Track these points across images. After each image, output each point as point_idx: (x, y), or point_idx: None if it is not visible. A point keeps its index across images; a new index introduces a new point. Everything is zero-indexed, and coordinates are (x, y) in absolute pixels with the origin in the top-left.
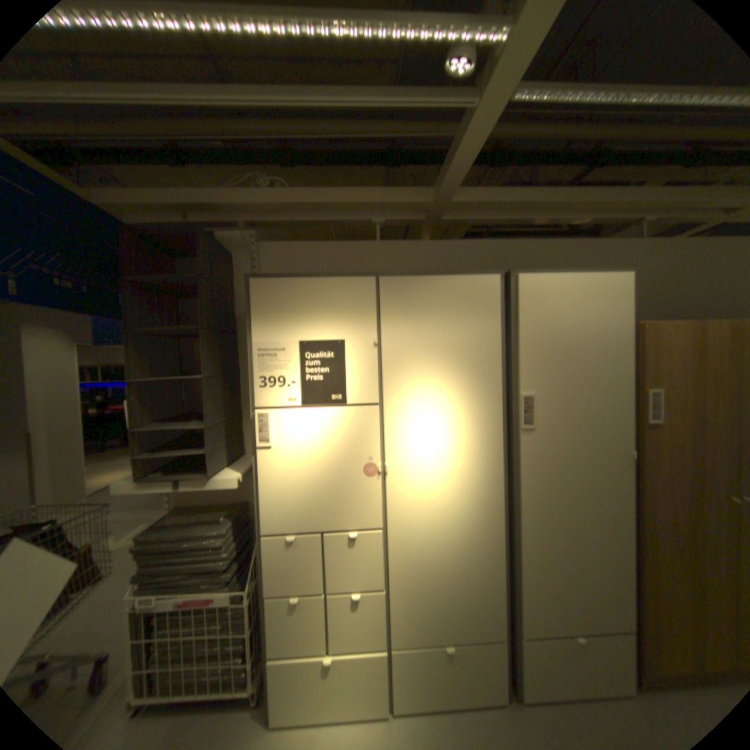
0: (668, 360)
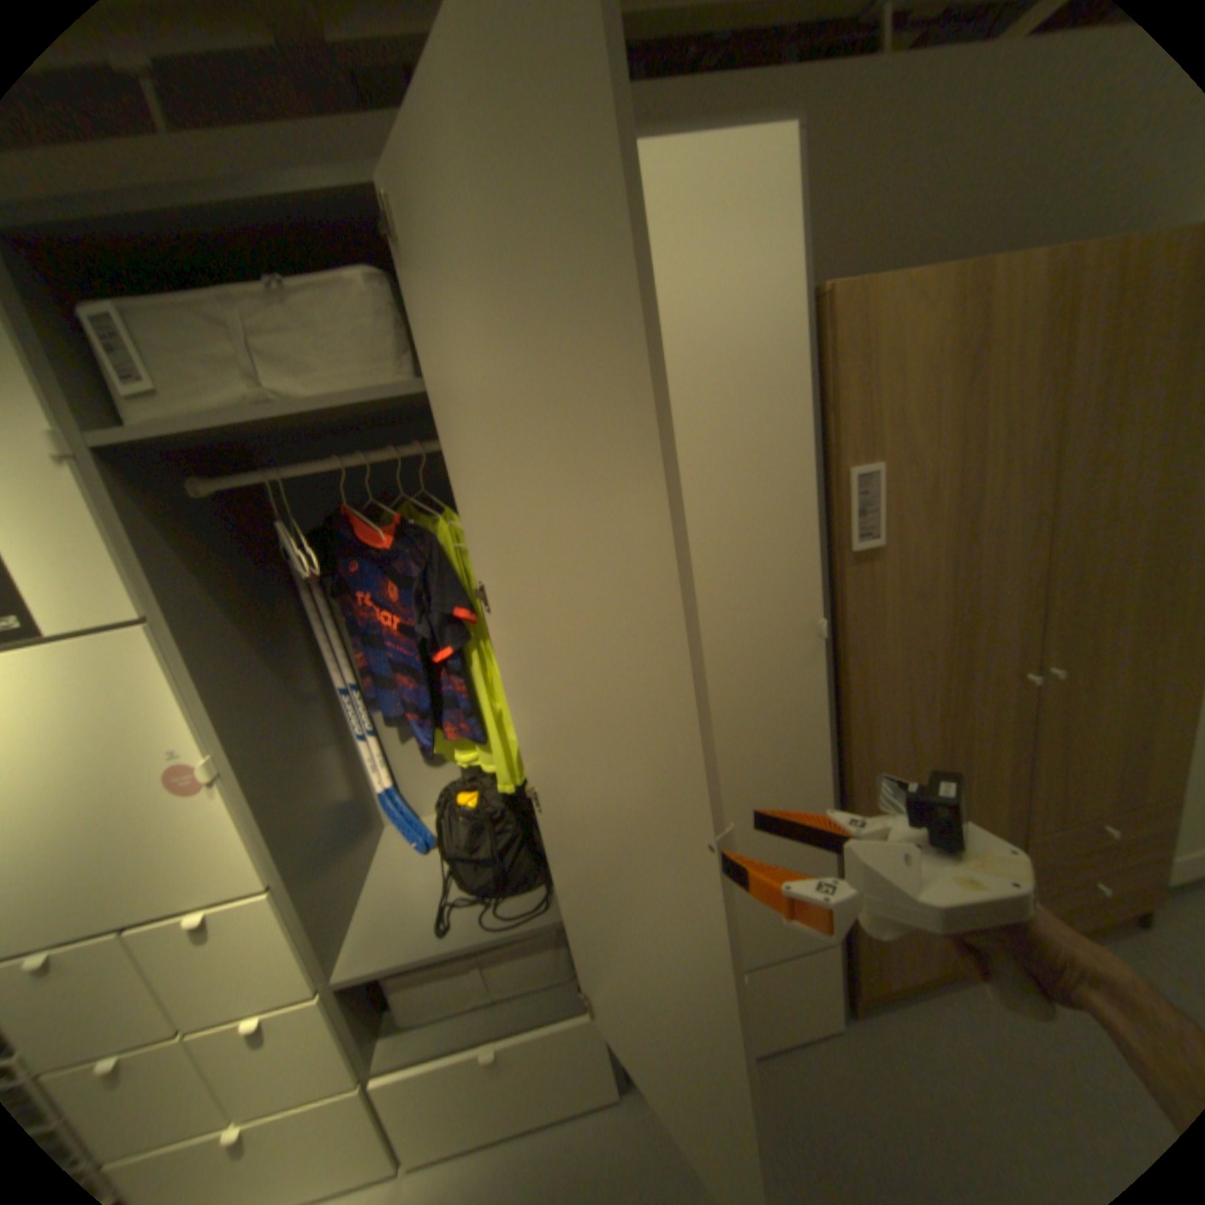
0: (895, 381)
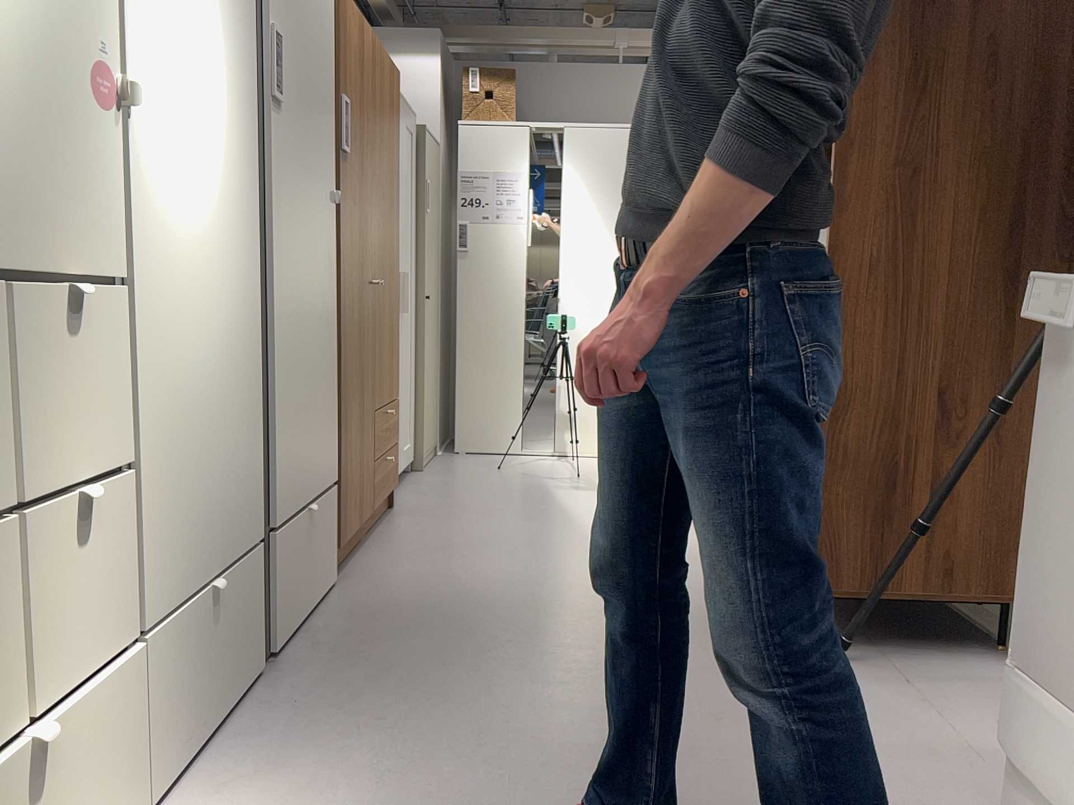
0: (349, 56)
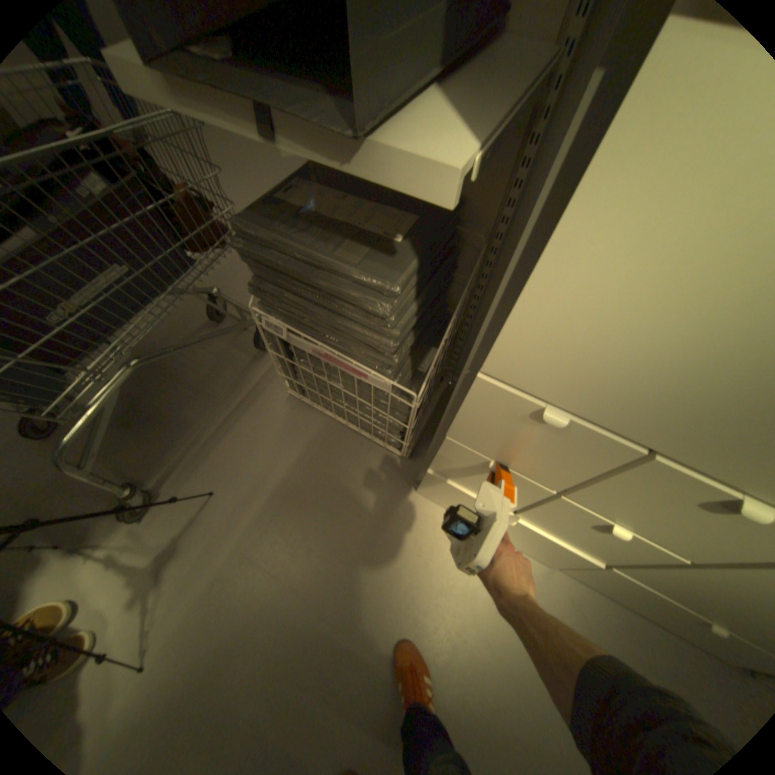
0: None
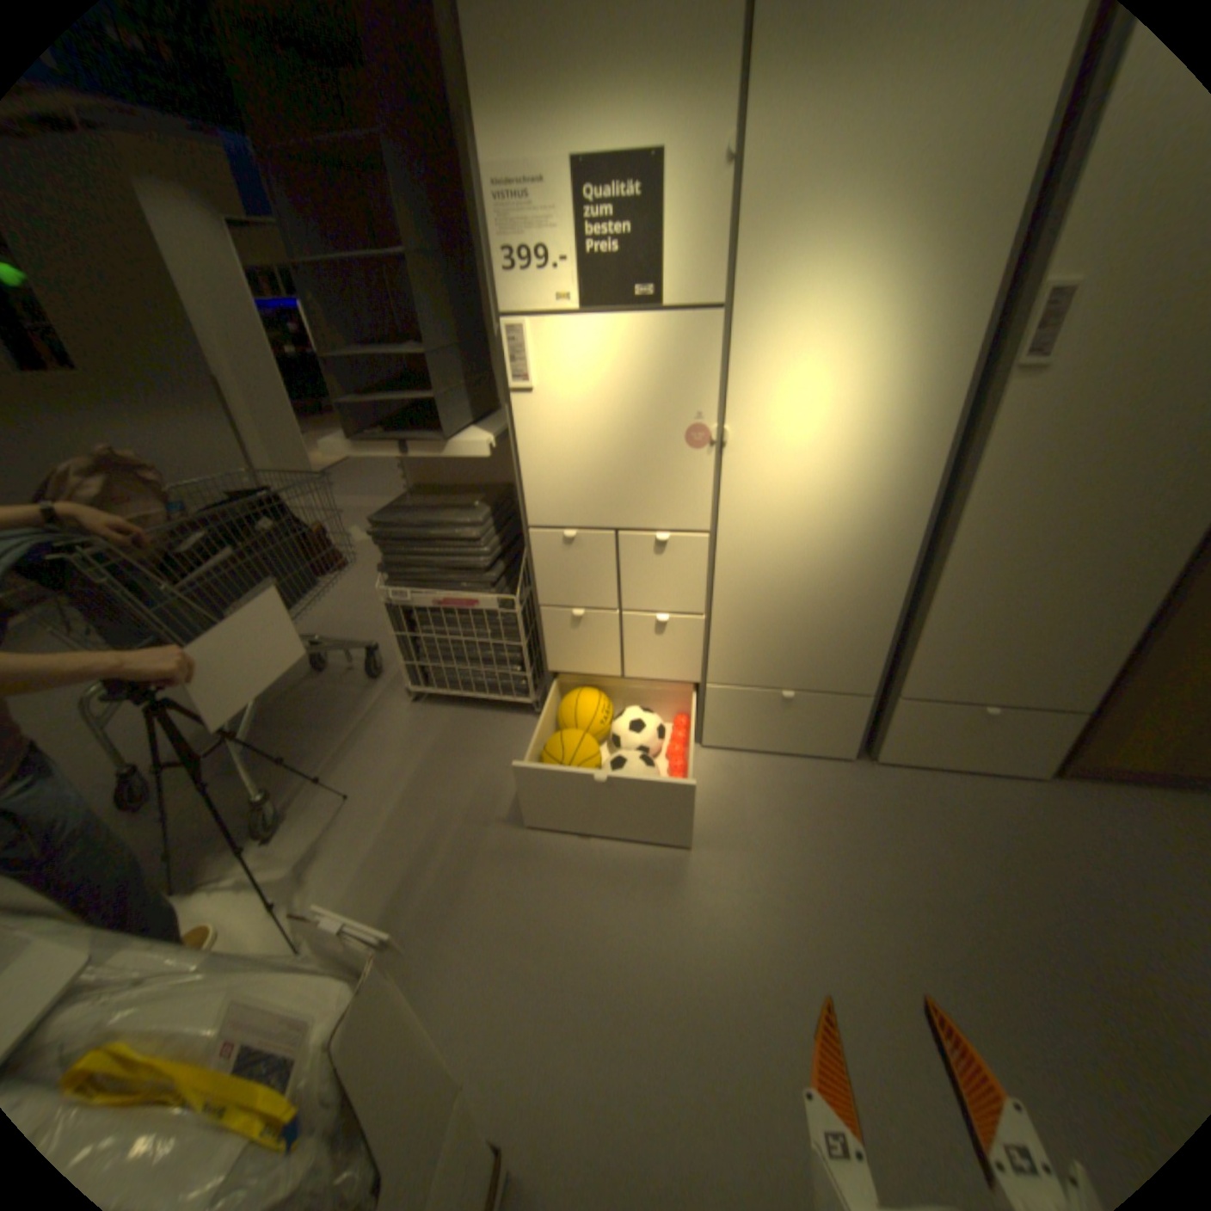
0: None
